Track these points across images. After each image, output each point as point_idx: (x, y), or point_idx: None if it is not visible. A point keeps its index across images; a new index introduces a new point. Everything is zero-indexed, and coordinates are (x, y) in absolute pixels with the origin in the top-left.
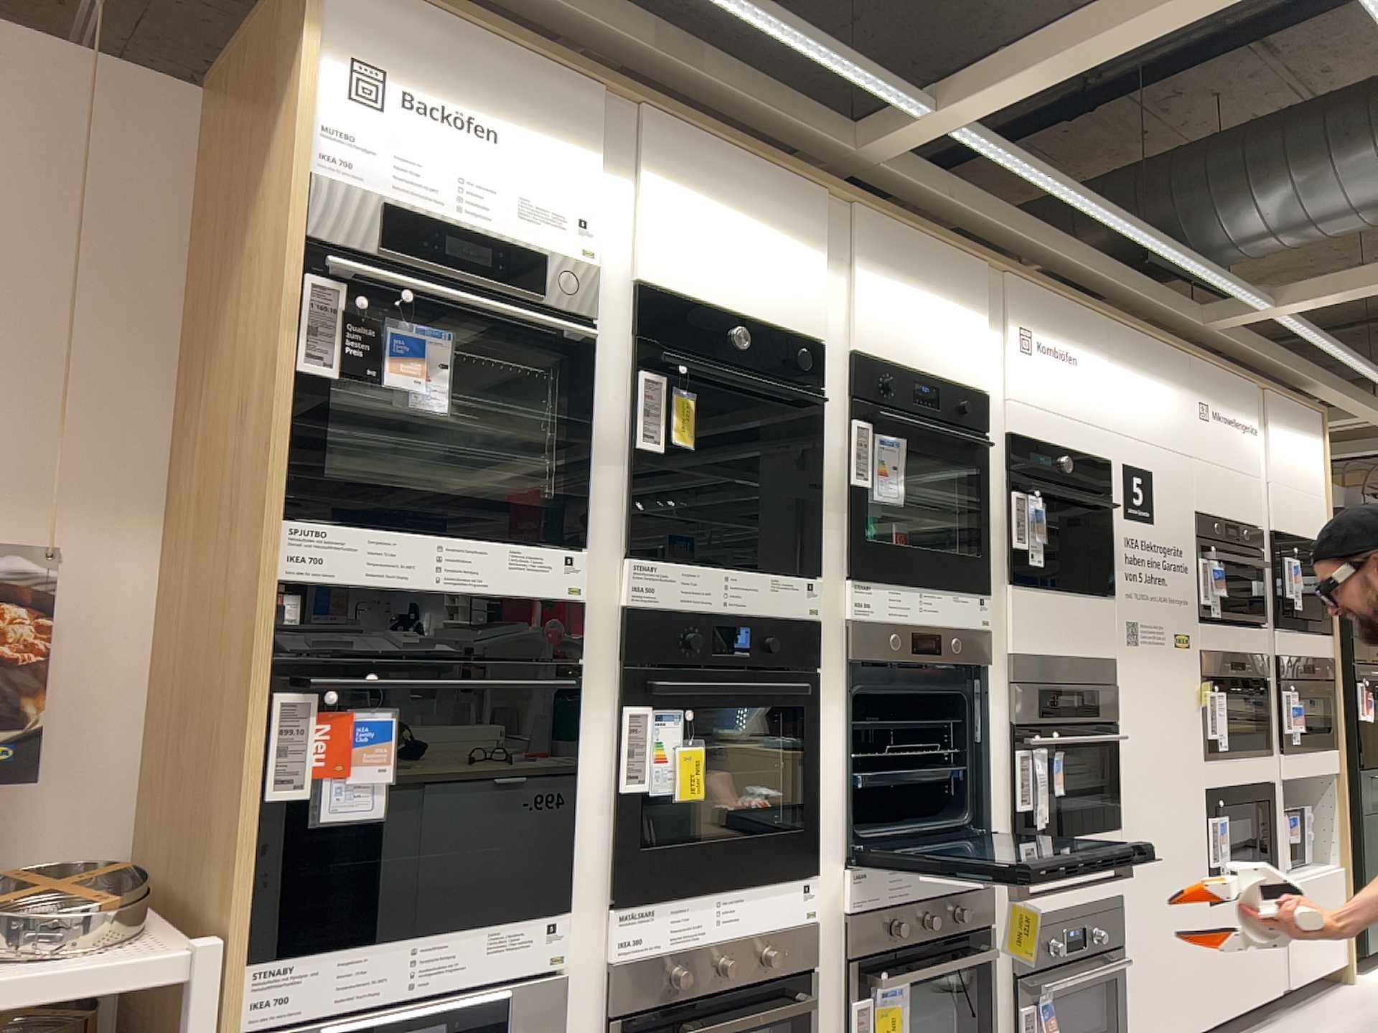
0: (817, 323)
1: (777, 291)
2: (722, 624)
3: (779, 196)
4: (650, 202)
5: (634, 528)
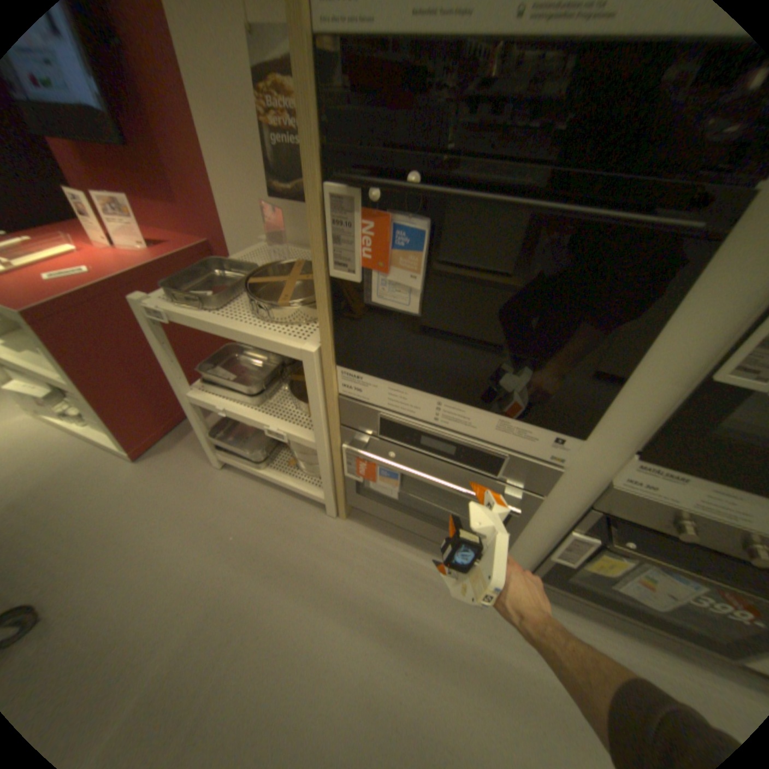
0: None
1: None
2: None
3: None
4: None
5: None
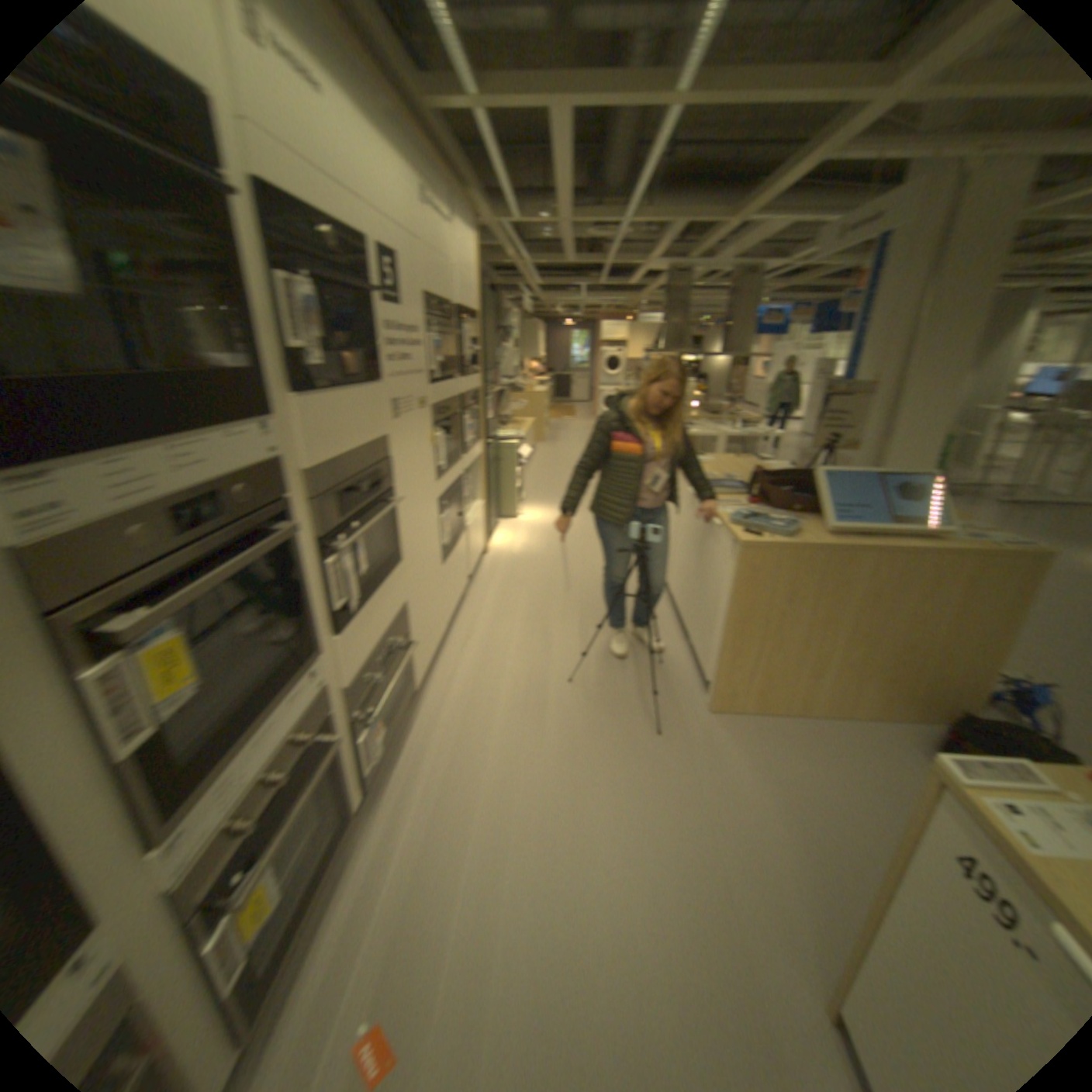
0: None
1: None
2: None
3: None
4: None
5: None
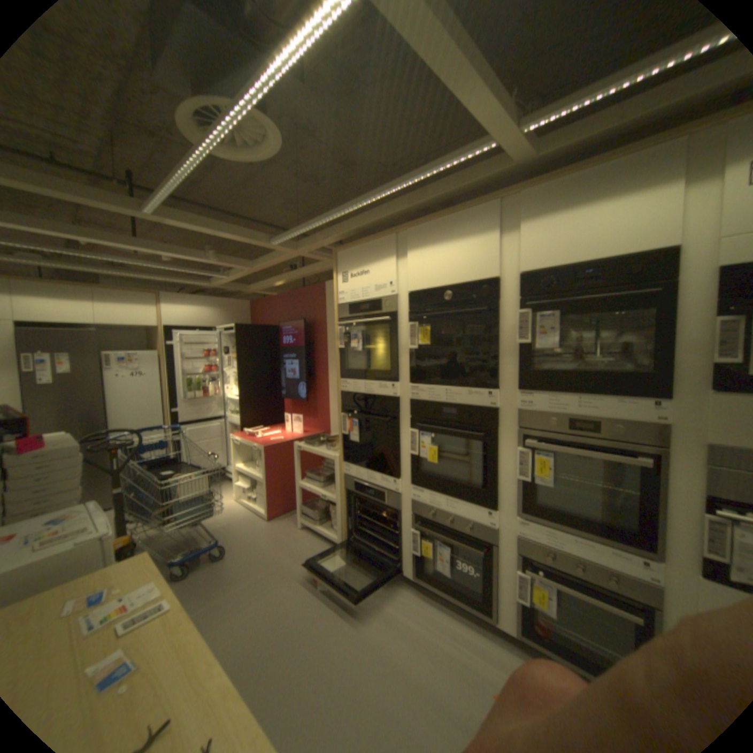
0: (495, 265)
1: (468, 261)
2: (446, 408)
3: (468, 215)
4: (408, 258)
5: (412, 375)
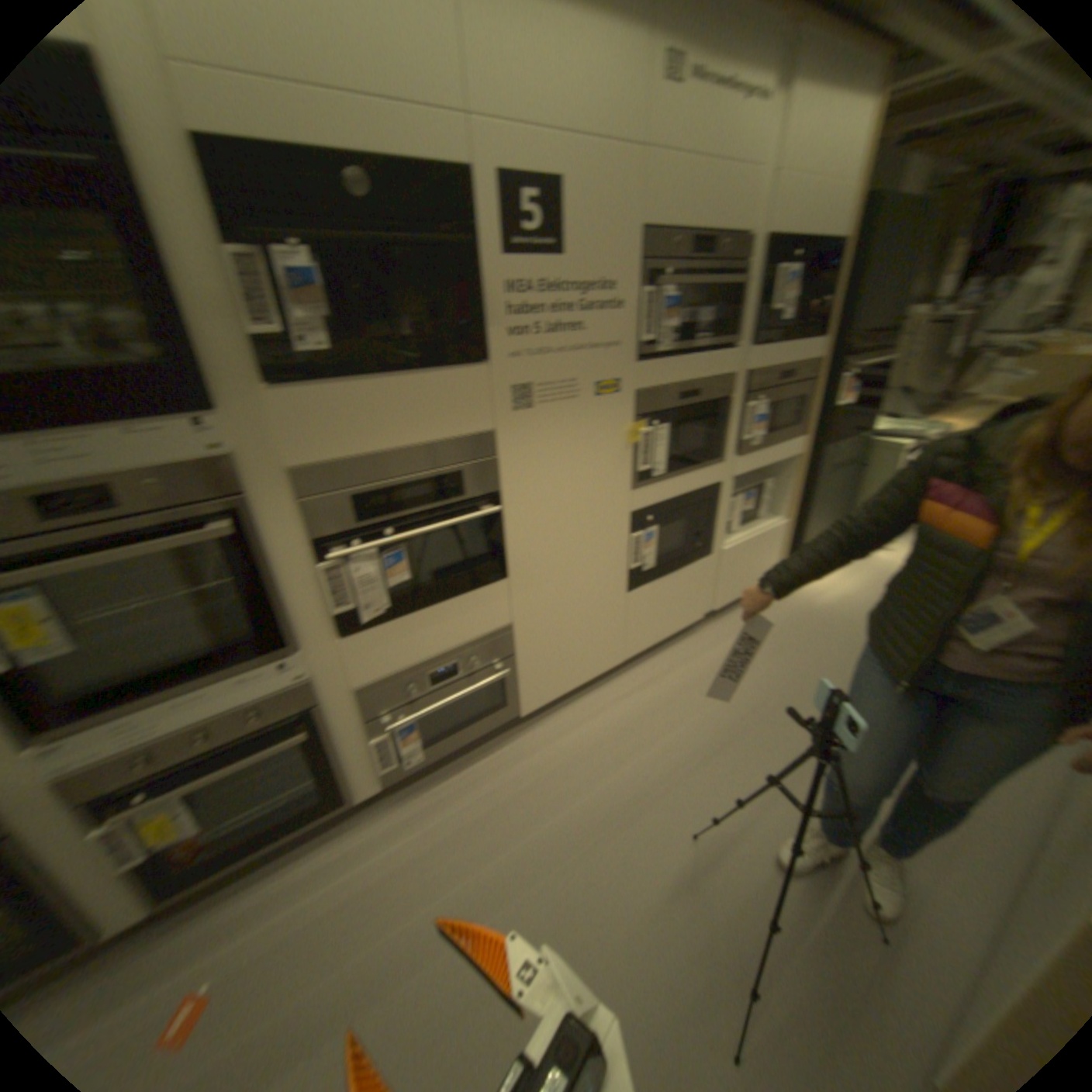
0: None
1: None
2: None
3: None
4: None
5: None
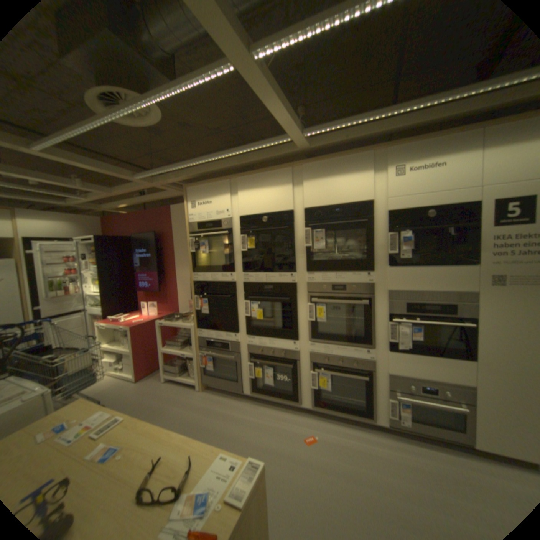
0: (290, 204)
1: (275, 200)
2: (266, 286)
3: (274, 174)
4: (238, 196)
5: (243, 267)
